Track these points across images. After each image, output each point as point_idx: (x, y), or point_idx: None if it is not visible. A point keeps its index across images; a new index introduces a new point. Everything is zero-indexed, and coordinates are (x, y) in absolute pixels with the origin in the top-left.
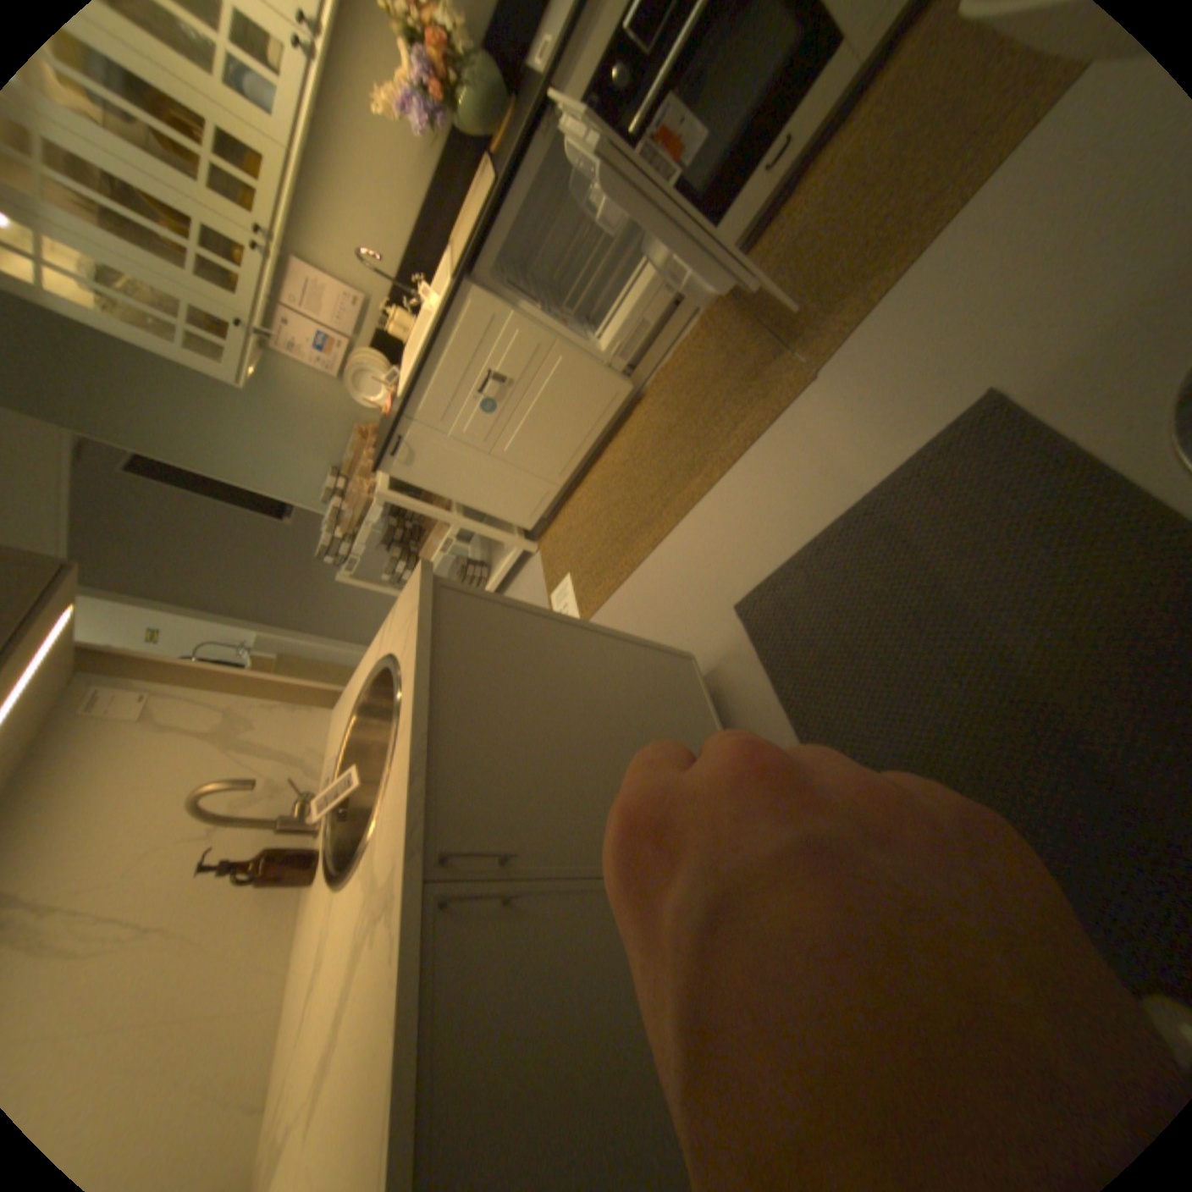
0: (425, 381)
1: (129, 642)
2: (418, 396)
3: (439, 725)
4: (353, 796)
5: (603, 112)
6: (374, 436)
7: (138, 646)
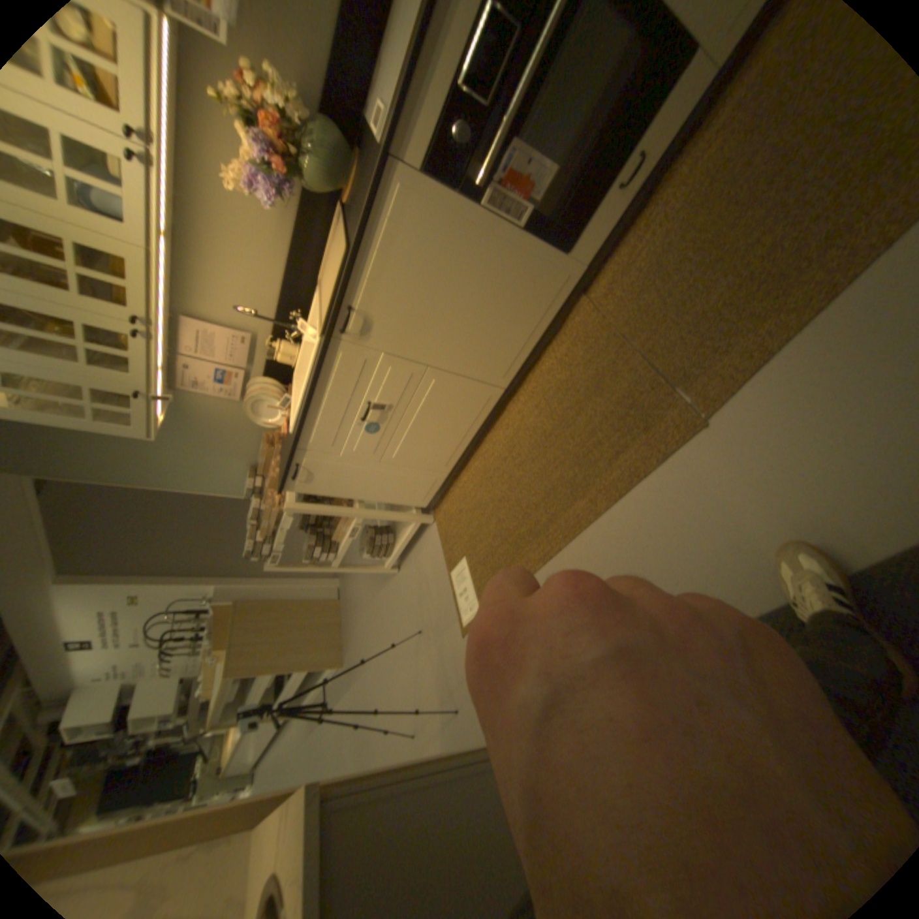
0: (312, 421)
1: (115, 606)
2: (308, 432)
3: None
4: None
5: (448, 170)
6: (280, 441)
7: (123, 607)
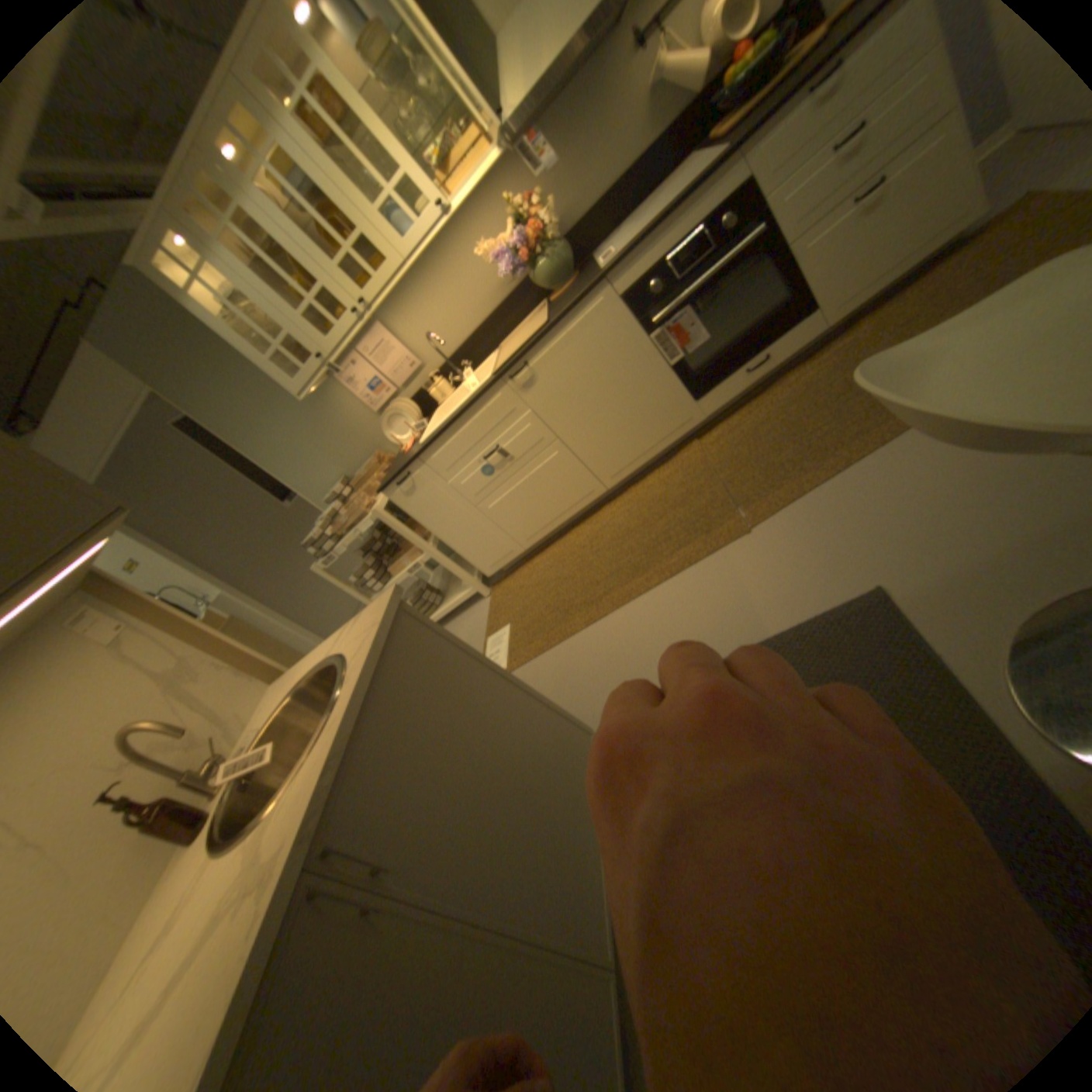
0: (445, 437)
1: (109, 563)
2: (436, 446)
3: (362, 729)
4: (258, 770)
5: (638, 303)
6: (388, 462)
7: (114, 569)
